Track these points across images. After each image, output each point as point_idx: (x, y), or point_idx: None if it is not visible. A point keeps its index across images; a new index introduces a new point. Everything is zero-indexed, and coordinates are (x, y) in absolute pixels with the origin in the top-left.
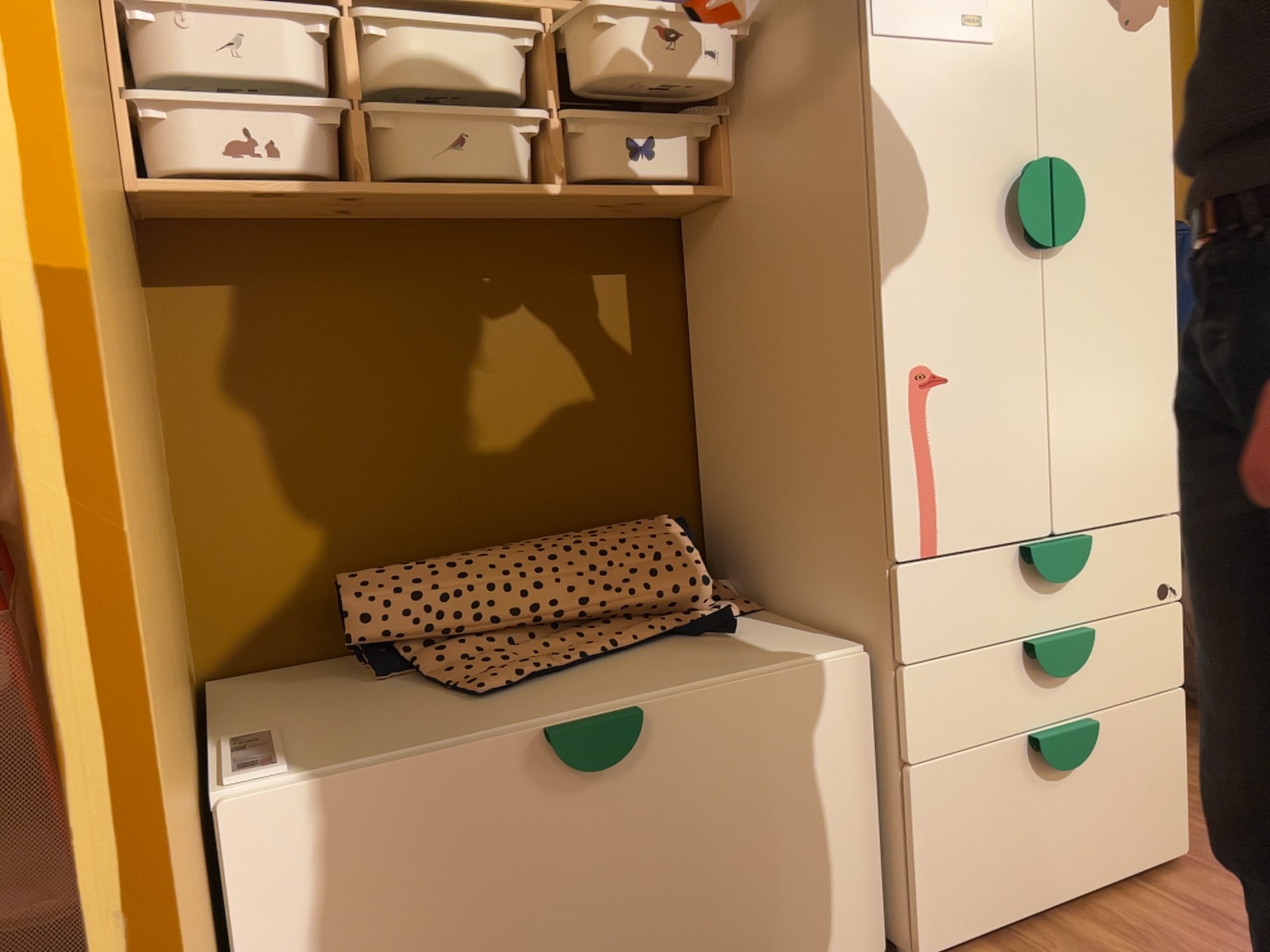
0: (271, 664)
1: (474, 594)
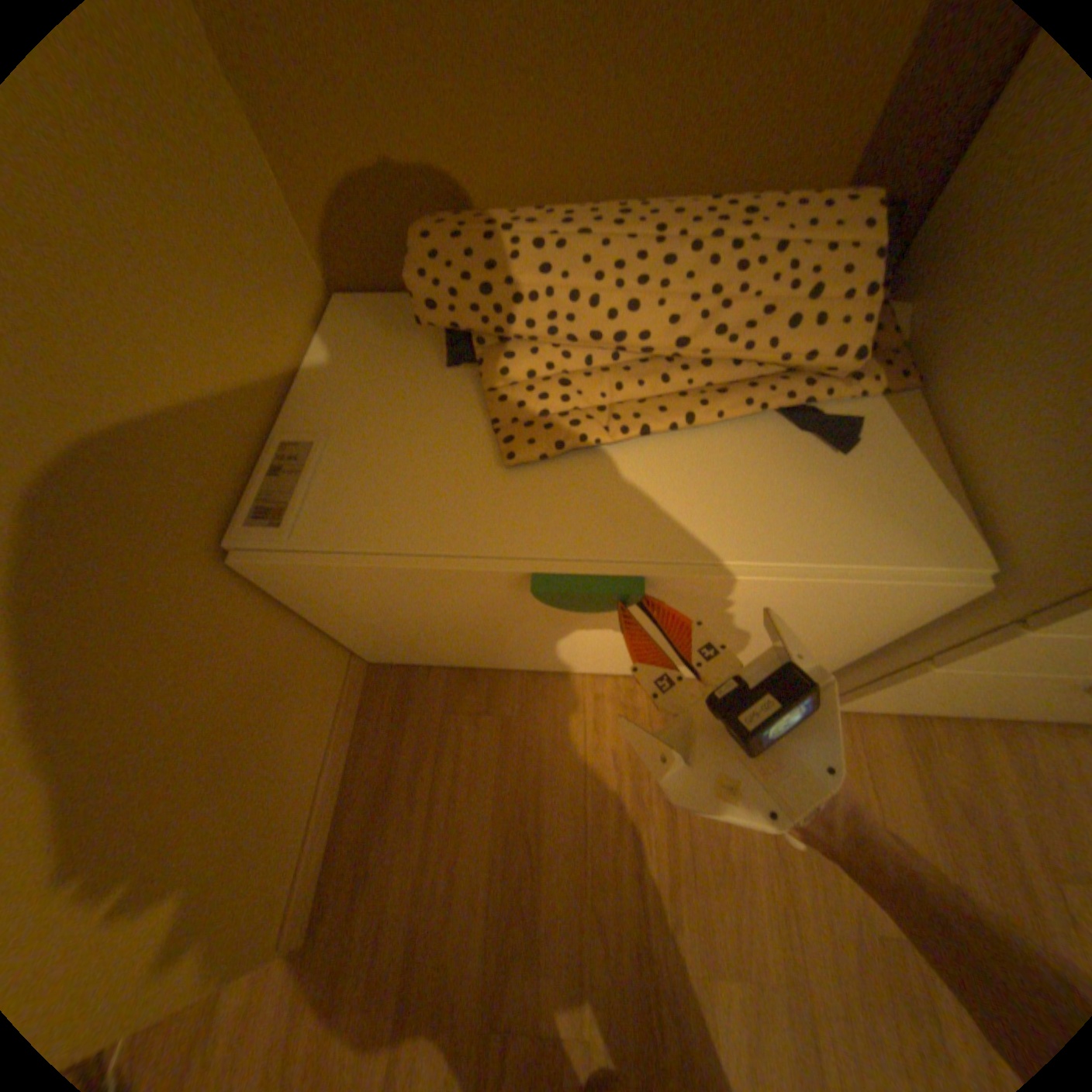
0: (385, 283)
1: (551, 297)
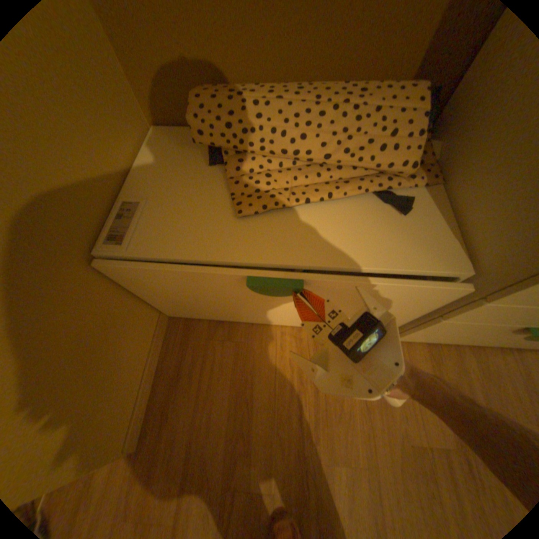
0: (178, 121)
1: (262, 131)
